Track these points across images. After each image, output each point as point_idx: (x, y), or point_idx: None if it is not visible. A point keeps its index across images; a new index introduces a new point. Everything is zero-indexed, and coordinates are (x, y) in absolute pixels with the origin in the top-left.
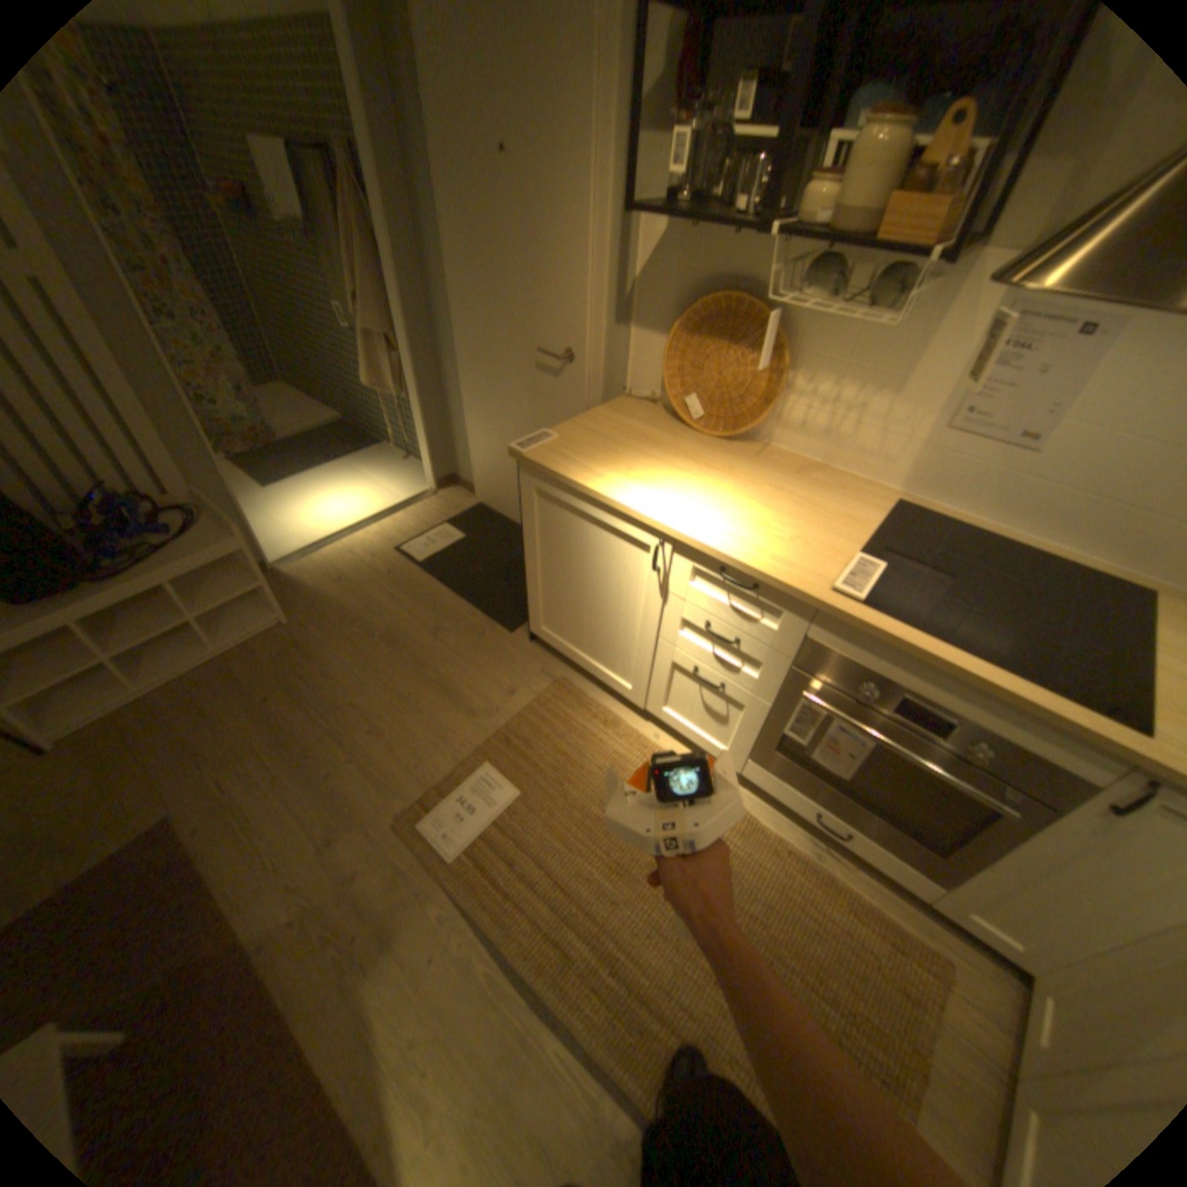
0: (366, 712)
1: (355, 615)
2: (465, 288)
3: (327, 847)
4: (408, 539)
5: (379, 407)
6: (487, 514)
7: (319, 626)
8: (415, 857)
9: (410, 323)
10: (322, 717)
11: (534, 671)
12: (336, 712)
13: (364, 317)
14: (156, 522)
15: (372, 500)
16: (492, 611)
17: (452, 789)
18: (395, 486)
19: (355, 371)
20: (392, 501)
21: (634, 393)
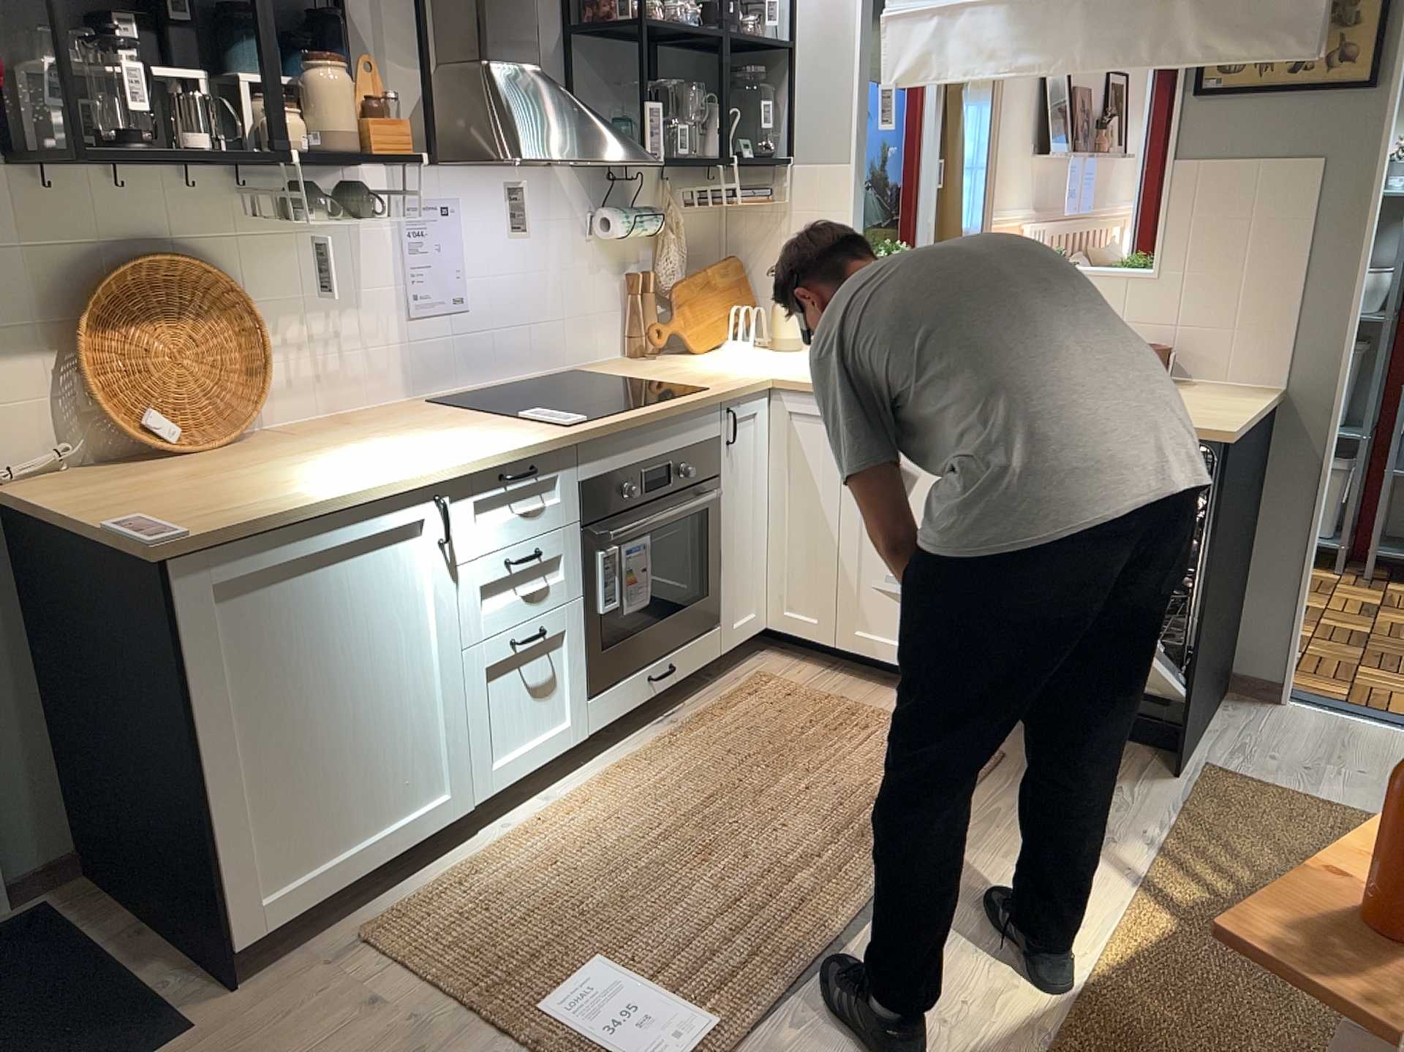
0: None
1: None
2: None
3: None
4: None
5: None
6: None
7: None
8: None
9: None
10: None
11: (326, 975)
12: None
13: None
14: None
15: None
16: None
17: (587, 1049)
18: None
19: None
20: None
21: (15, 475)
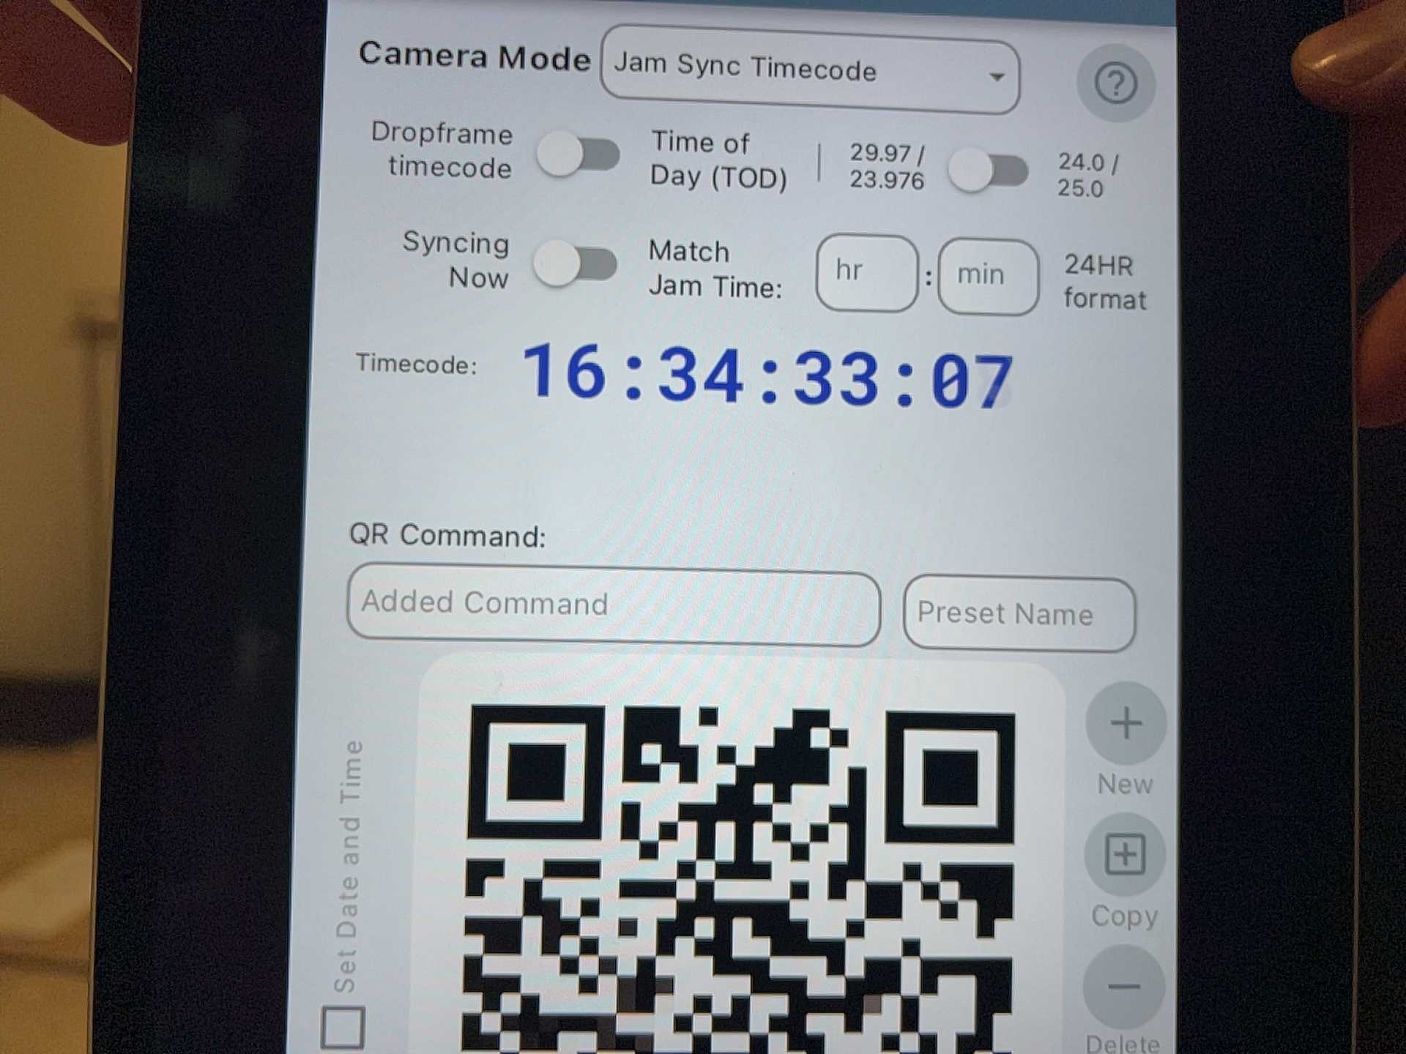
0: None
1: None
2: None
3: None
4: None
5: None
6: None
7: None
8: None
9: None
10: None
11: None
12: None
13: None
14: None
15: None
16: None
17: None
18: None
19: None
20: None
21: None
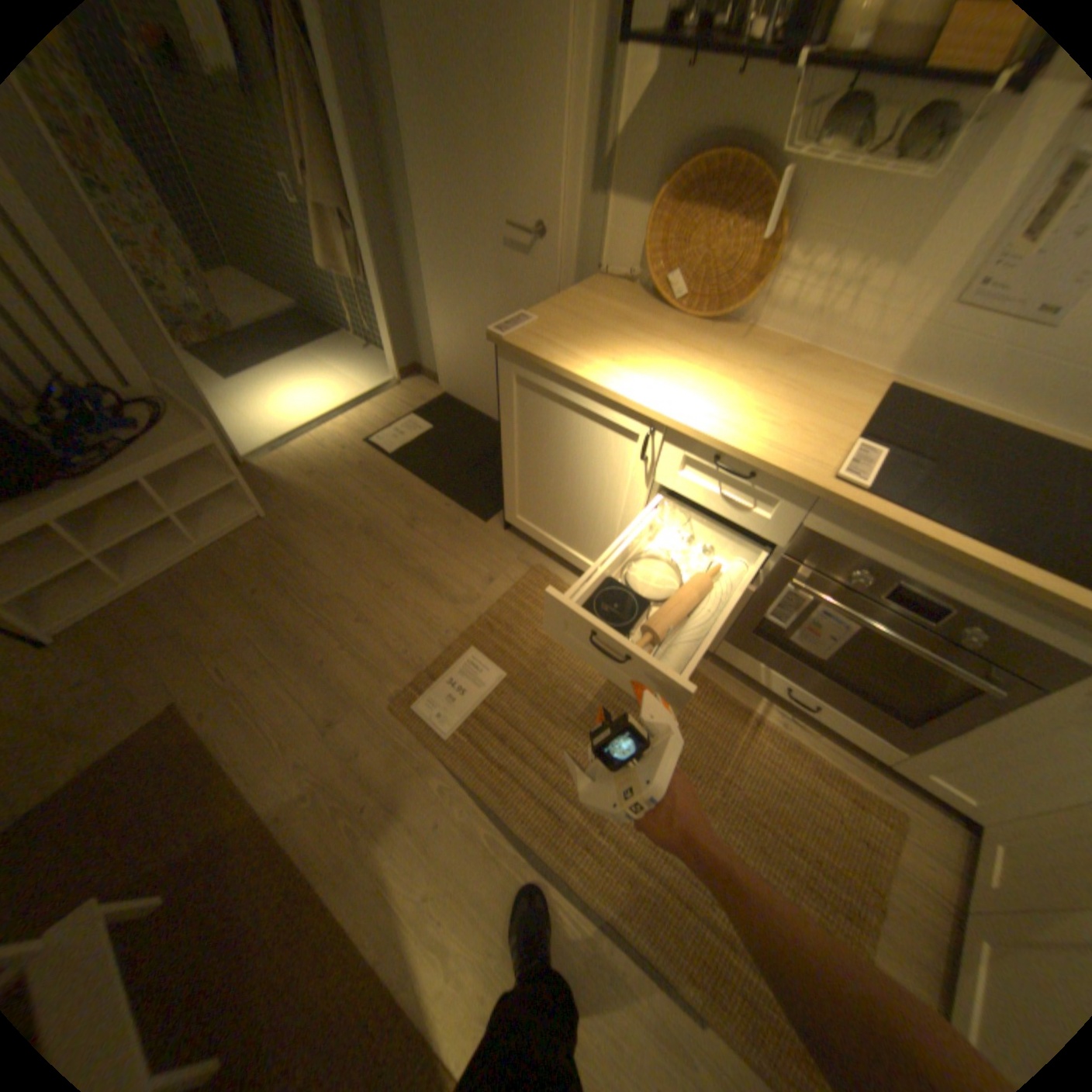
0: (353, 602)
1: (332, 508)
2: (425, 154)
3: (329, 727)
4: (376, 432)
5: (336, 294)
6: (452, 405)
7: (298, 519)
8: (413, 735)
9: (365, 198)
10: (311, 607)
11: (511, 559)
12: (324, 602)
13: (315, 192)
14: (124, 417)
15: (337, 393)
16: (465, 502)
17: (442, 672)
18: (358, 378)
19: (310, 254)
20: (357, 393)
21: (610, 272)
